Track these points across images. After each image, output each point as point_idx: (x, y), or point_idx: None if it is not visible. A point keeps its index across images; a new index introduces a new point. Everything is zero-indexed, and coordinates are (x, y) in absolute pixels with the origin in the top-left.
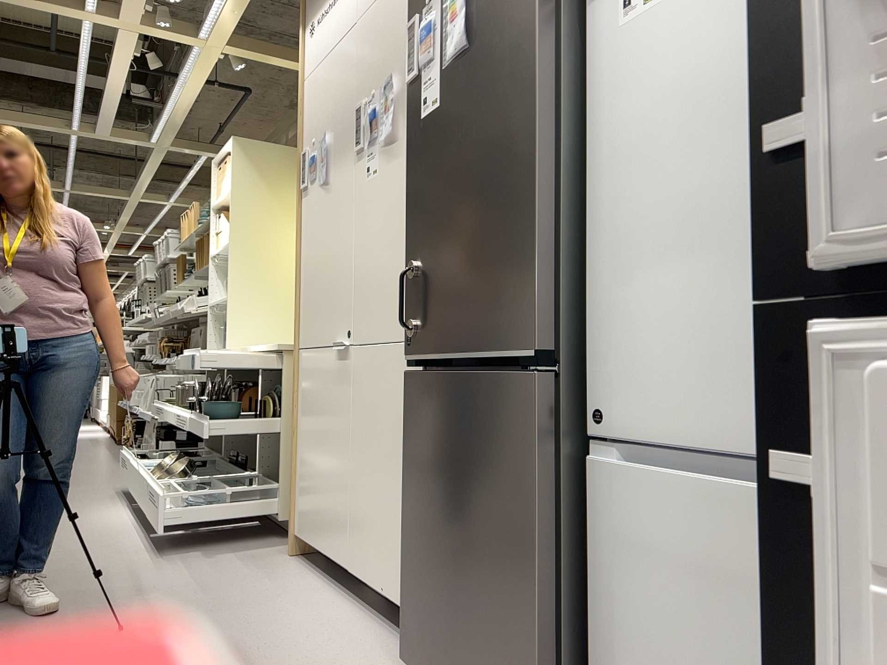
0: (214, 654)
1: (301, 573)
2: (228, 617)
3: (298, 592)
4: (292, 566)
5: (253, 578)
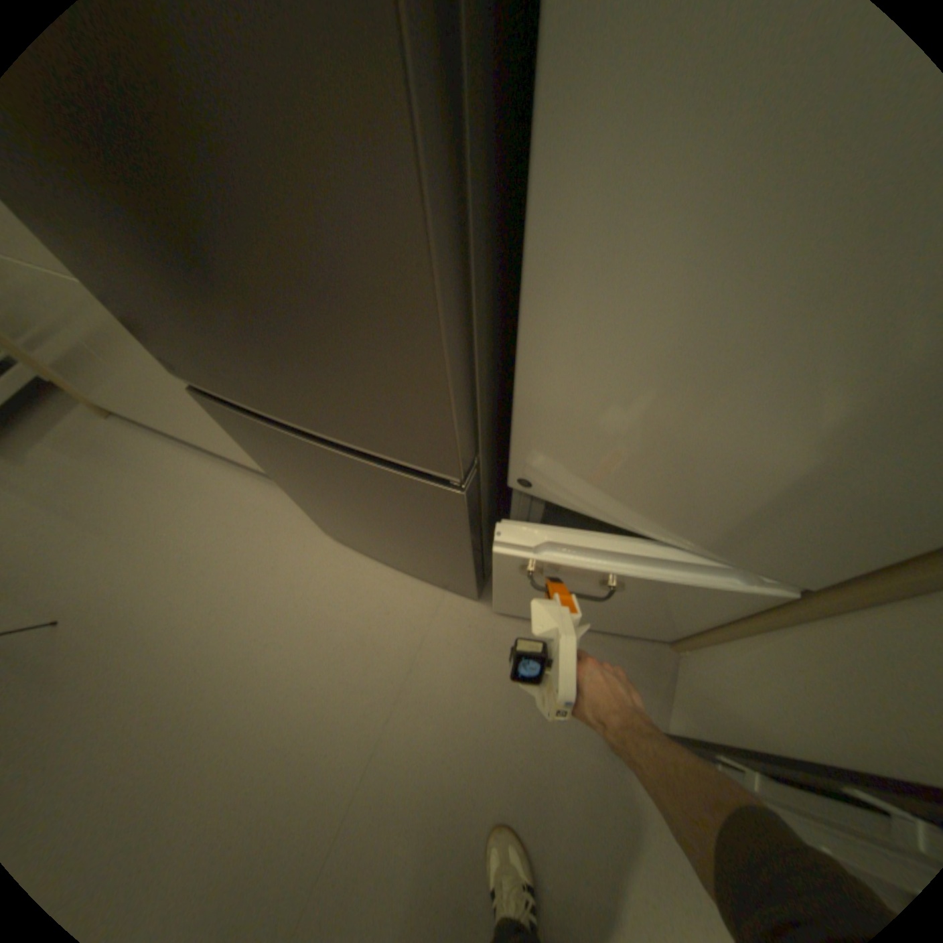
0: (169, 597)
1: (140, 441)
2: (134, 542)
3: (162, 471)
4: (121, 432)
5: (102, 473)
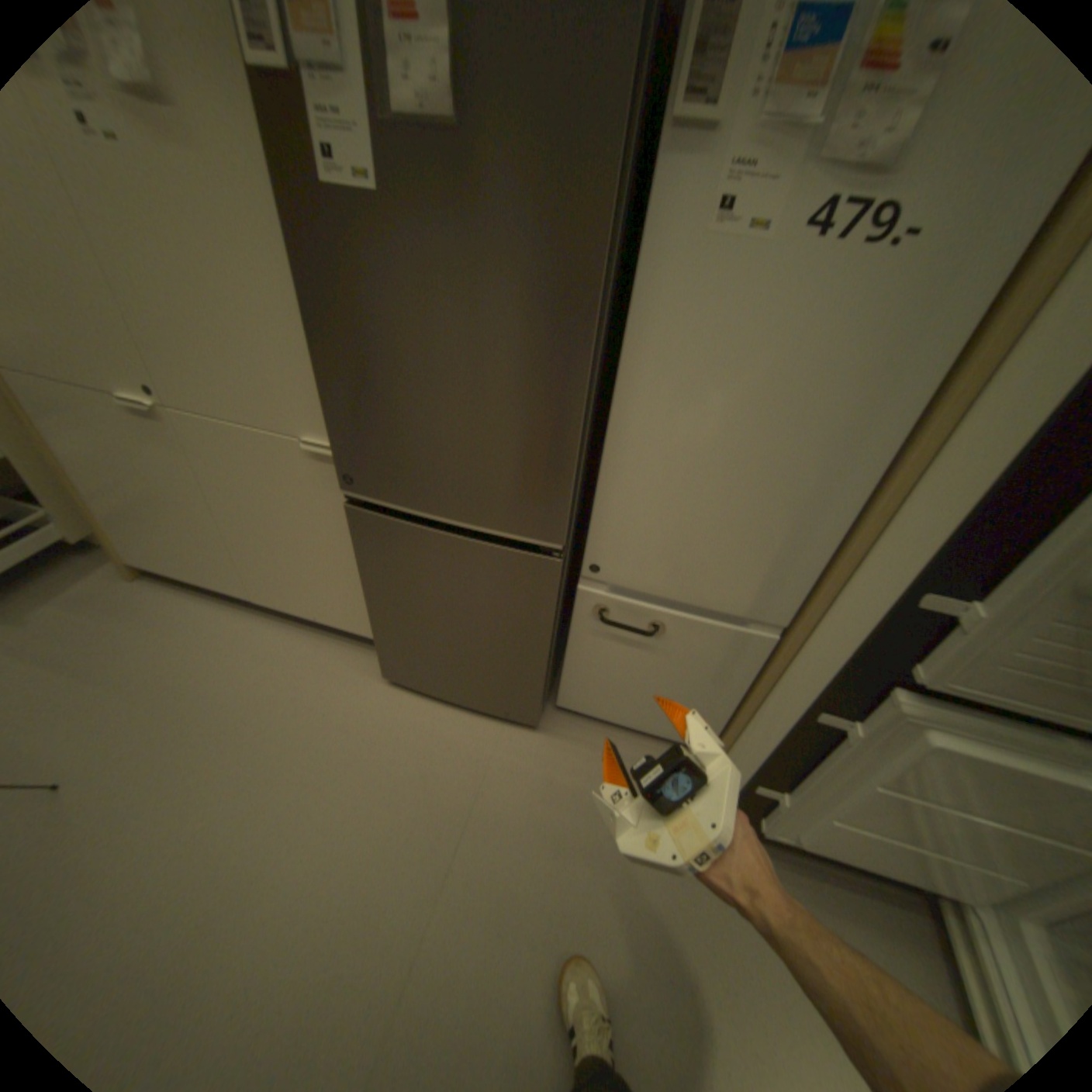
0: (205, 748)
1: (173, 602)
2: (164, 697)
3: (199, 628)
4: (152, 594)
5: (126, 632)
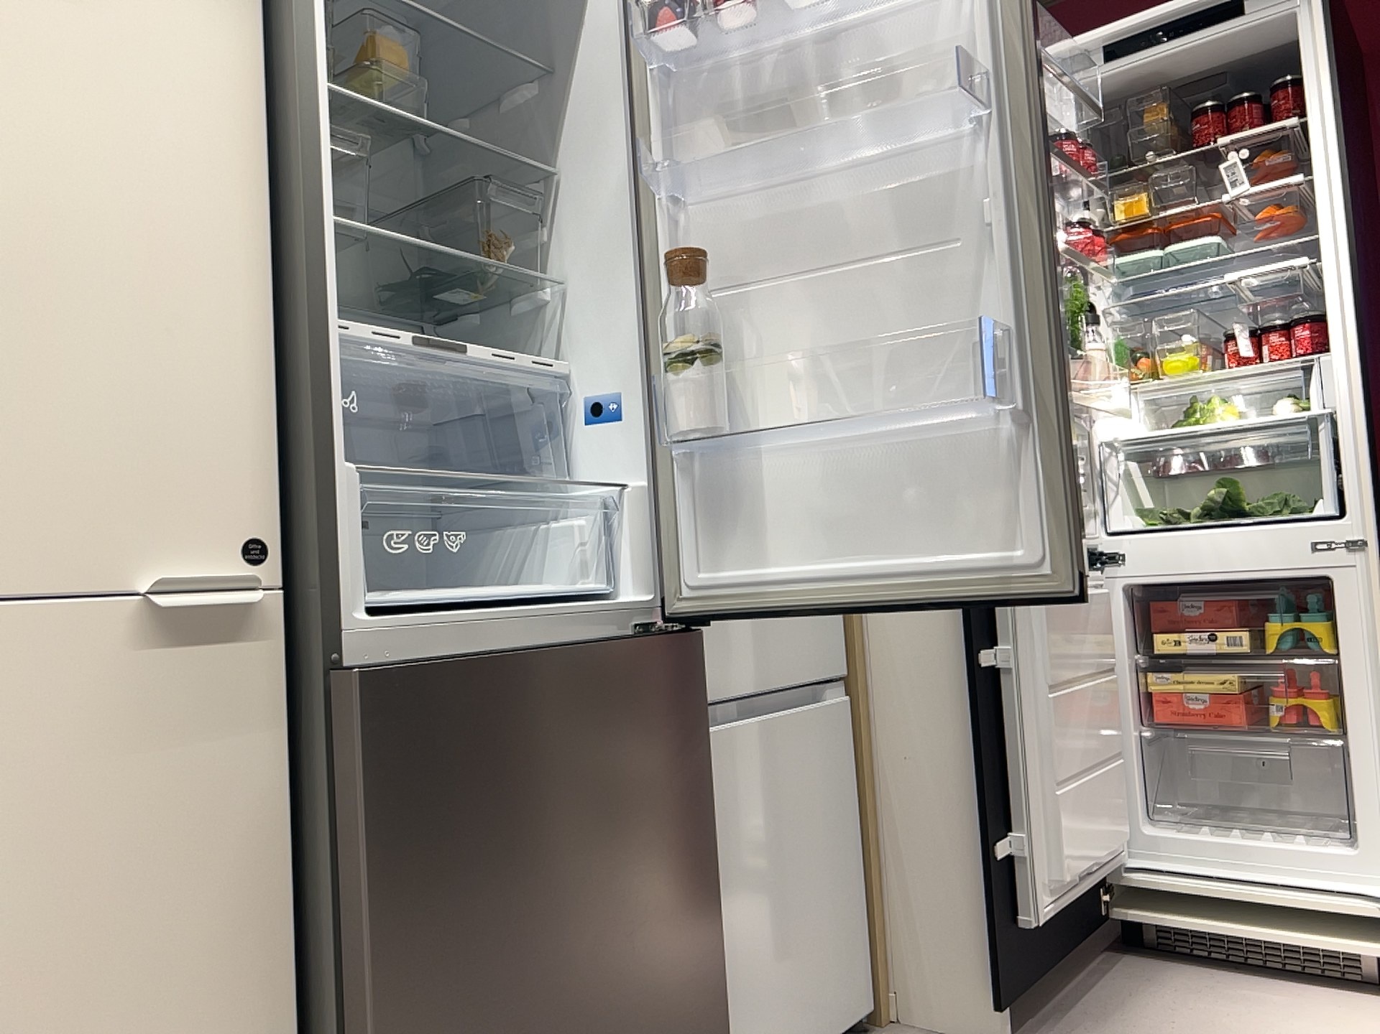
0: None
1: None
2: None
3: None
4: None
5: None
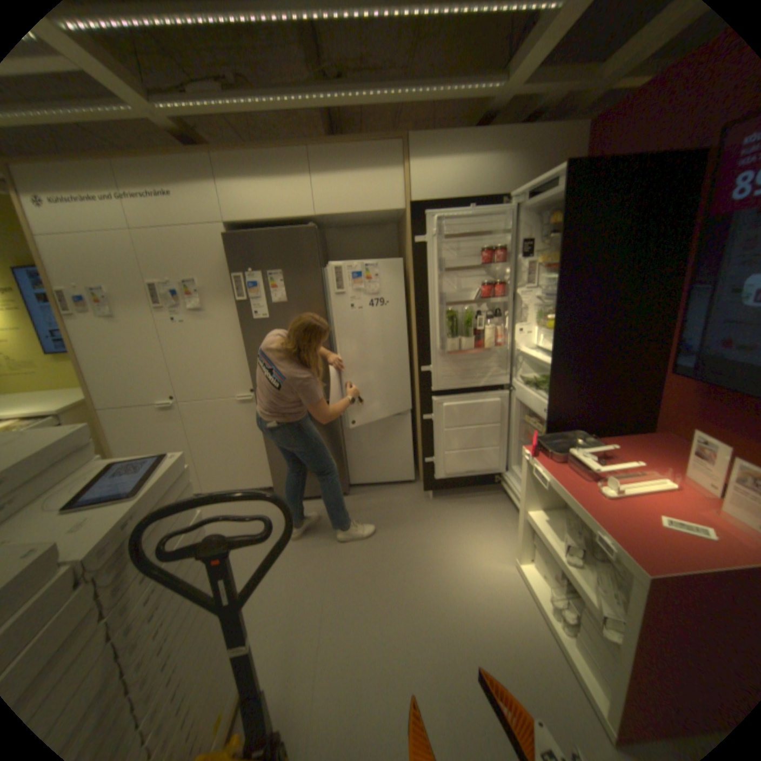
0: None
1: None
2: None
3: None
4: None
5: None
